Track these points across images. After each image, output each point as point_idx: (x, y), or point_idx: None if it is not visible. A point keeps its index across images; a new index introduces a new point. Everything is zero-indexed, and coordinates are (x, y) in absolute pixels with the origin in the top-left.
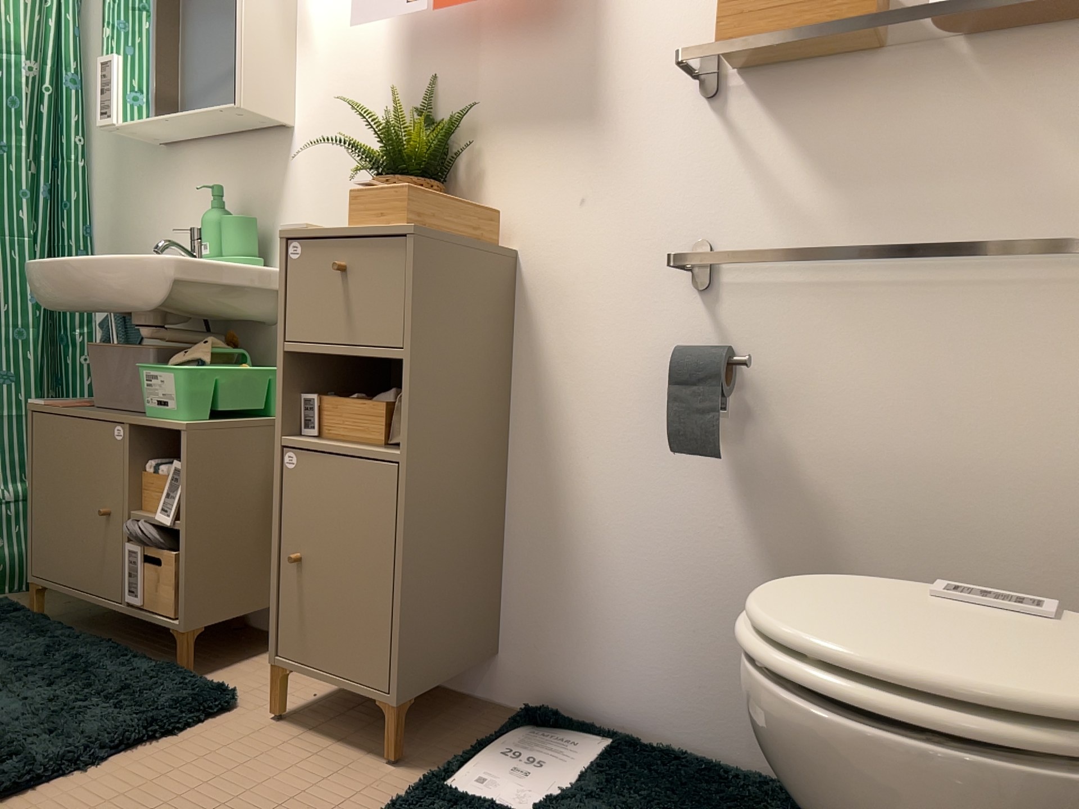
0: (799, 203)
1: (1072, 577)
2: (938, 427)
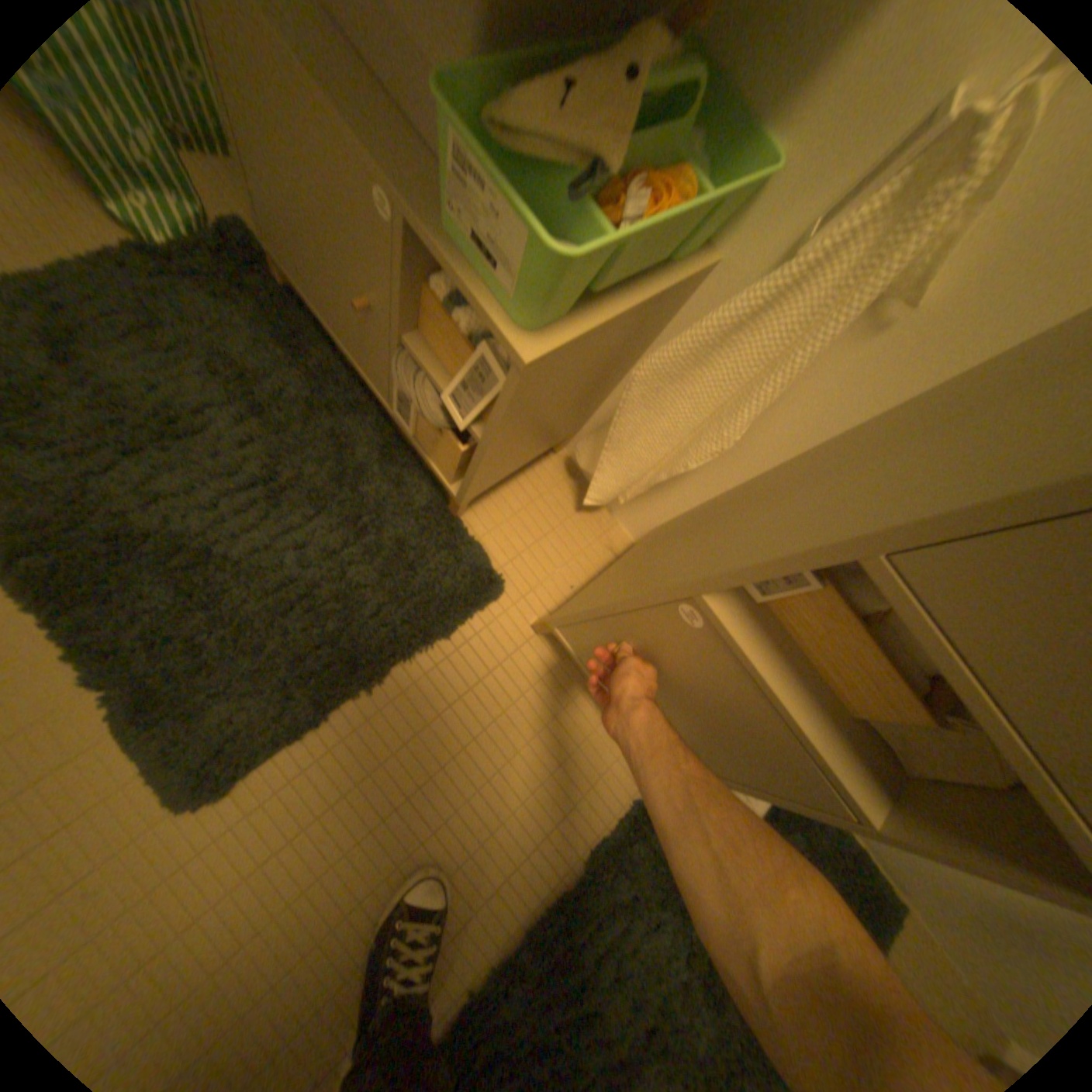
0: None
1: None
2: None
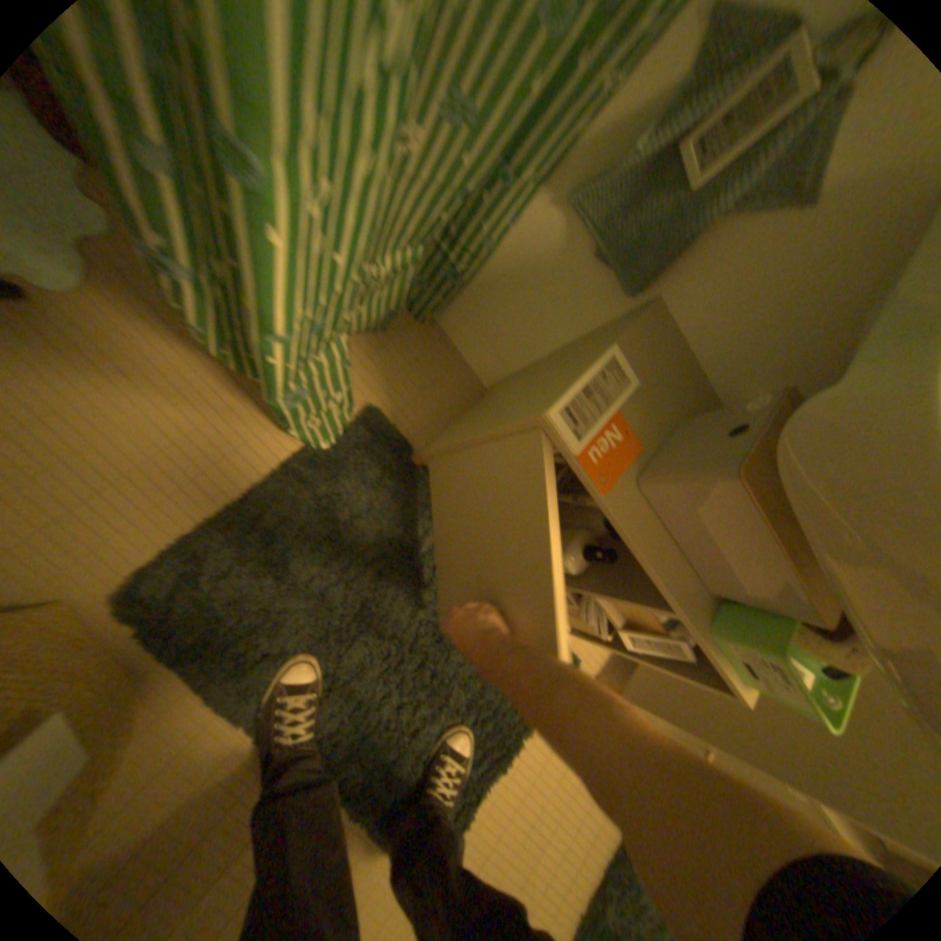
0: None
1: None
2: None
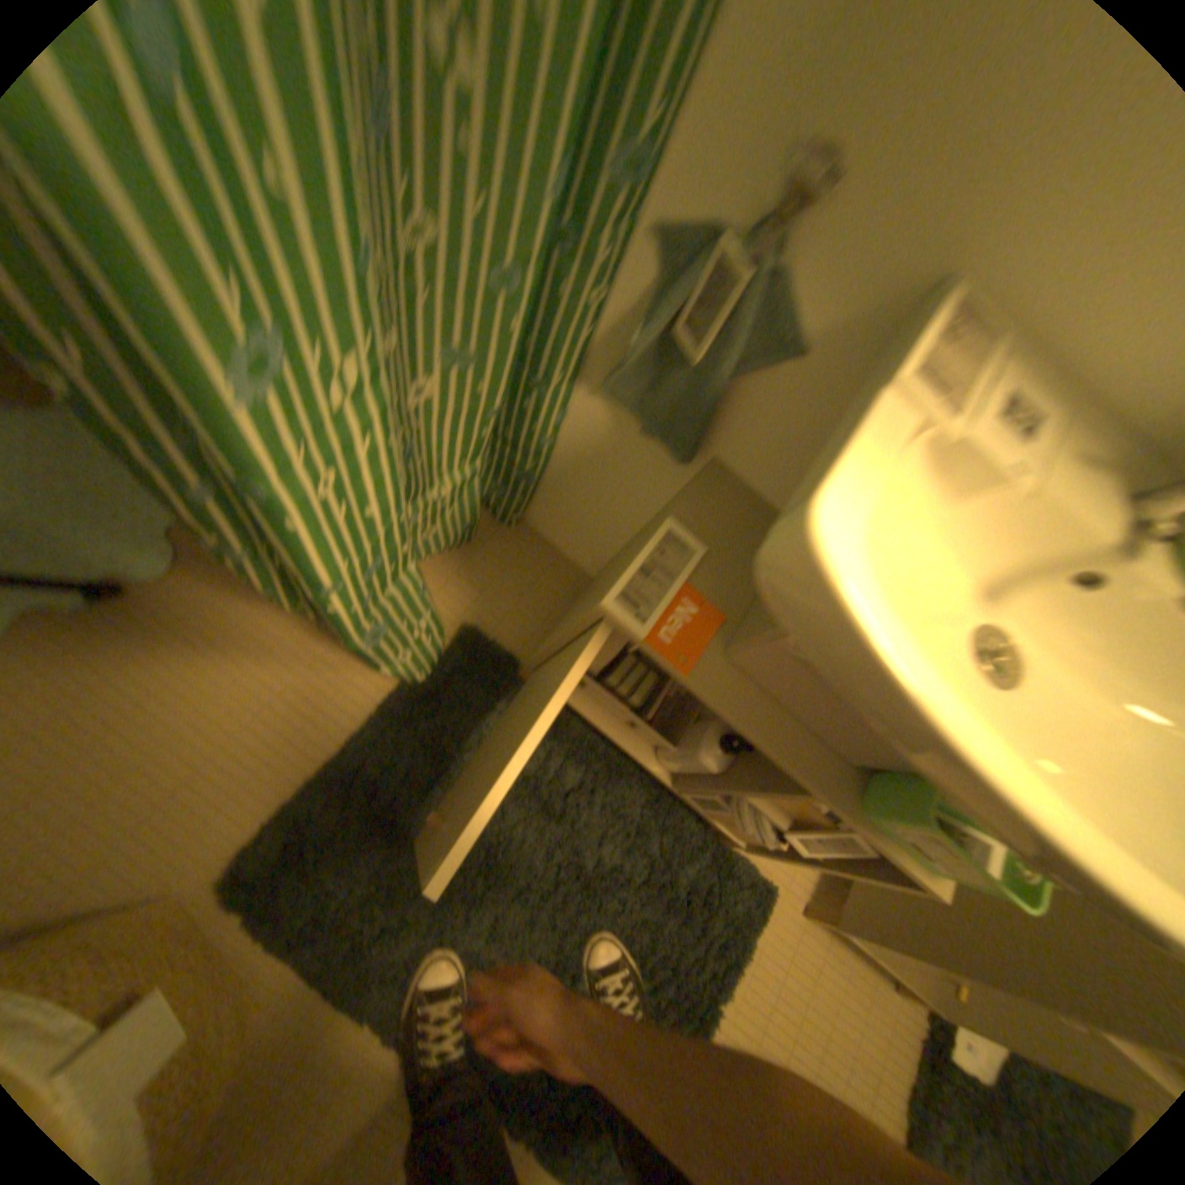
0: None
1: None
2: None
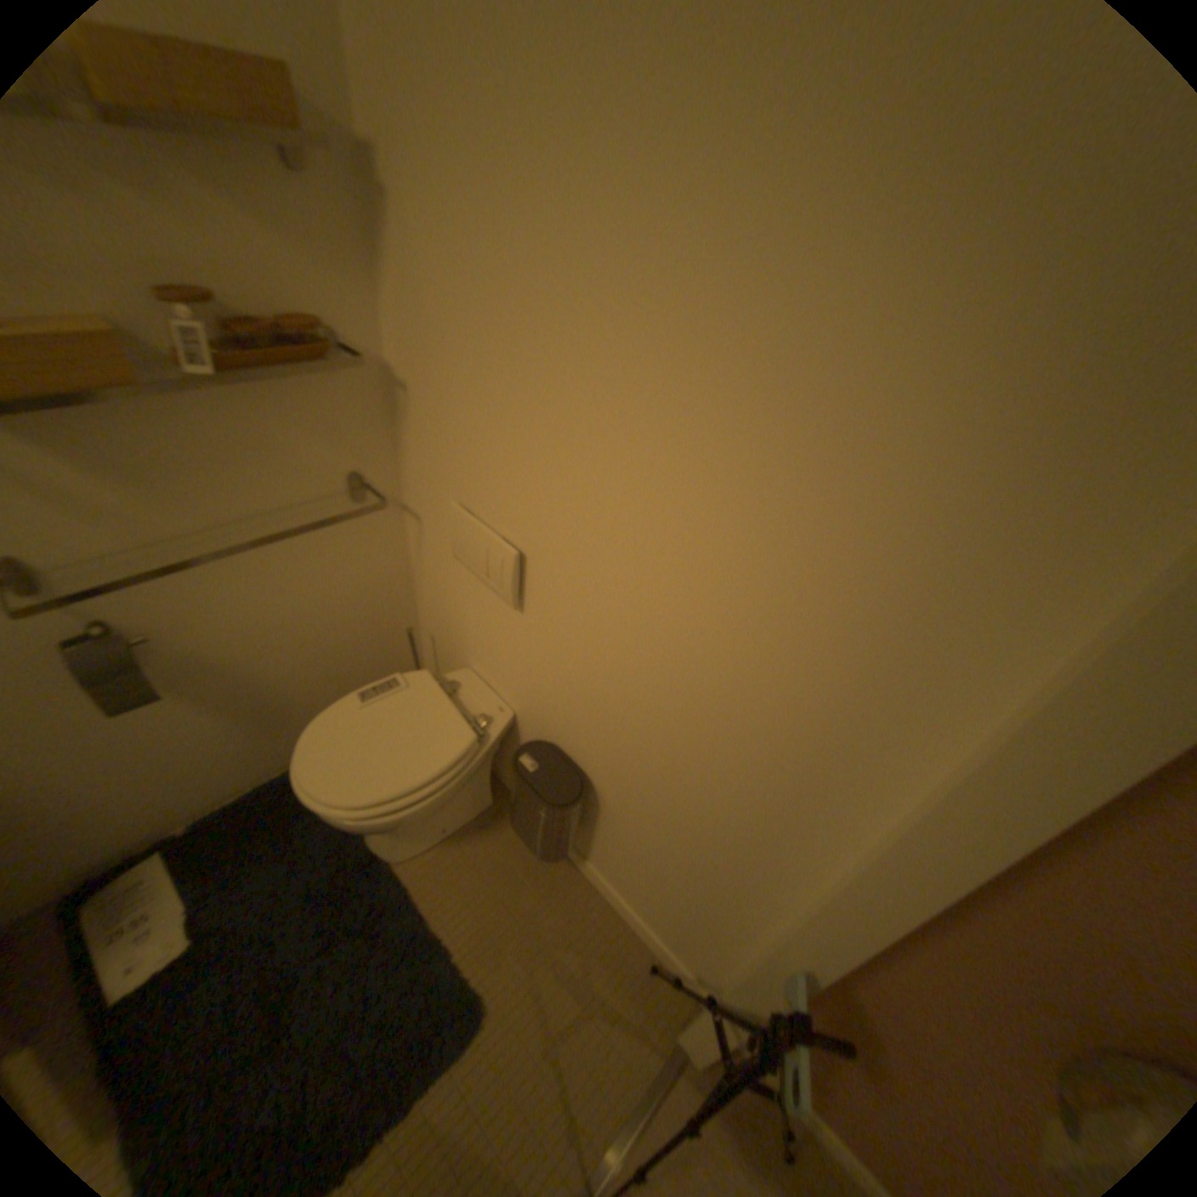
0: (97, 503)
1: (362, 626)
2: (278, 599)
